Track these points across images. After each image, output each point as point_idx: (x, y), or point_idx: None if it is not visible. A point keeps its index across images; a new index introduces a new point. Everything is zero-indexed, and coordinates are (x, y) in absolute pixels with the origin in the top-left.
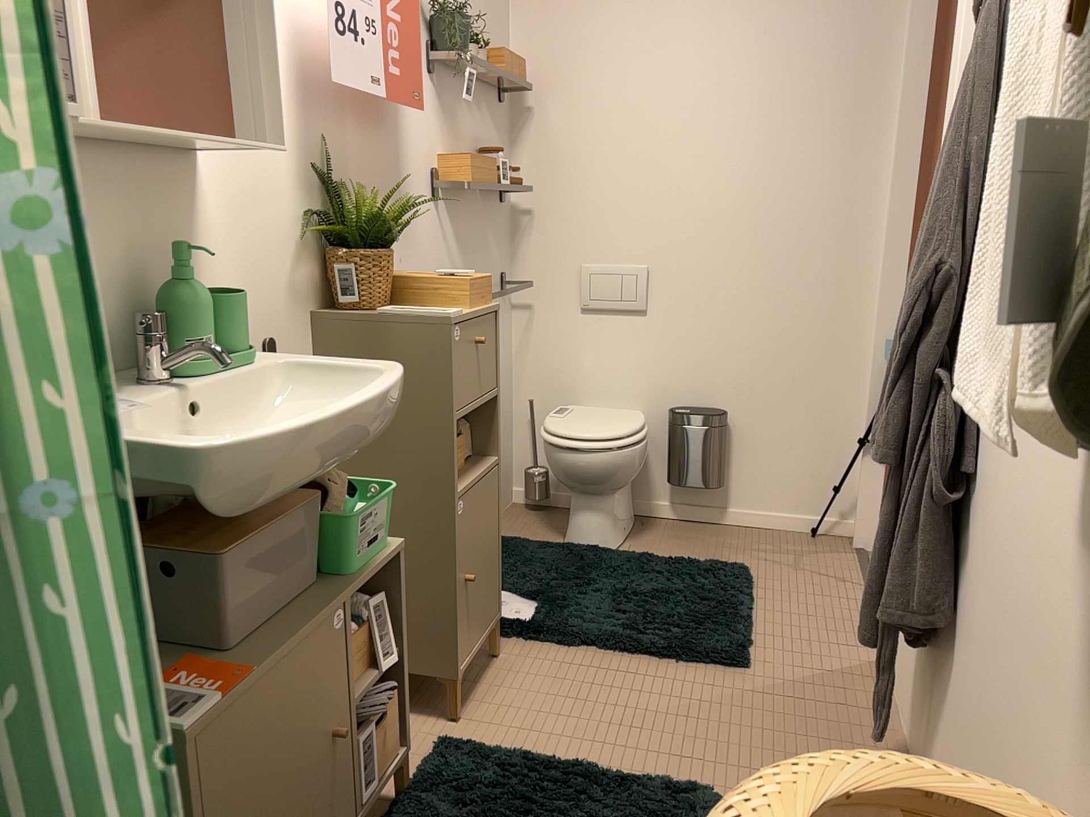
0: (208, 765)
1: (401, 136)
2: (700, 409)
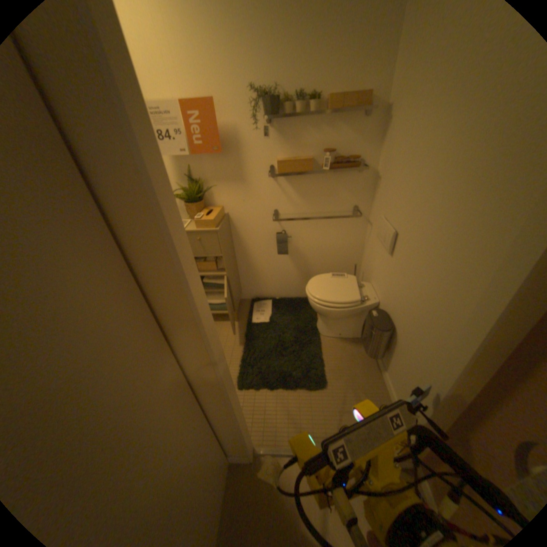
0: None
1: (240, 156)
2: (384, 320)
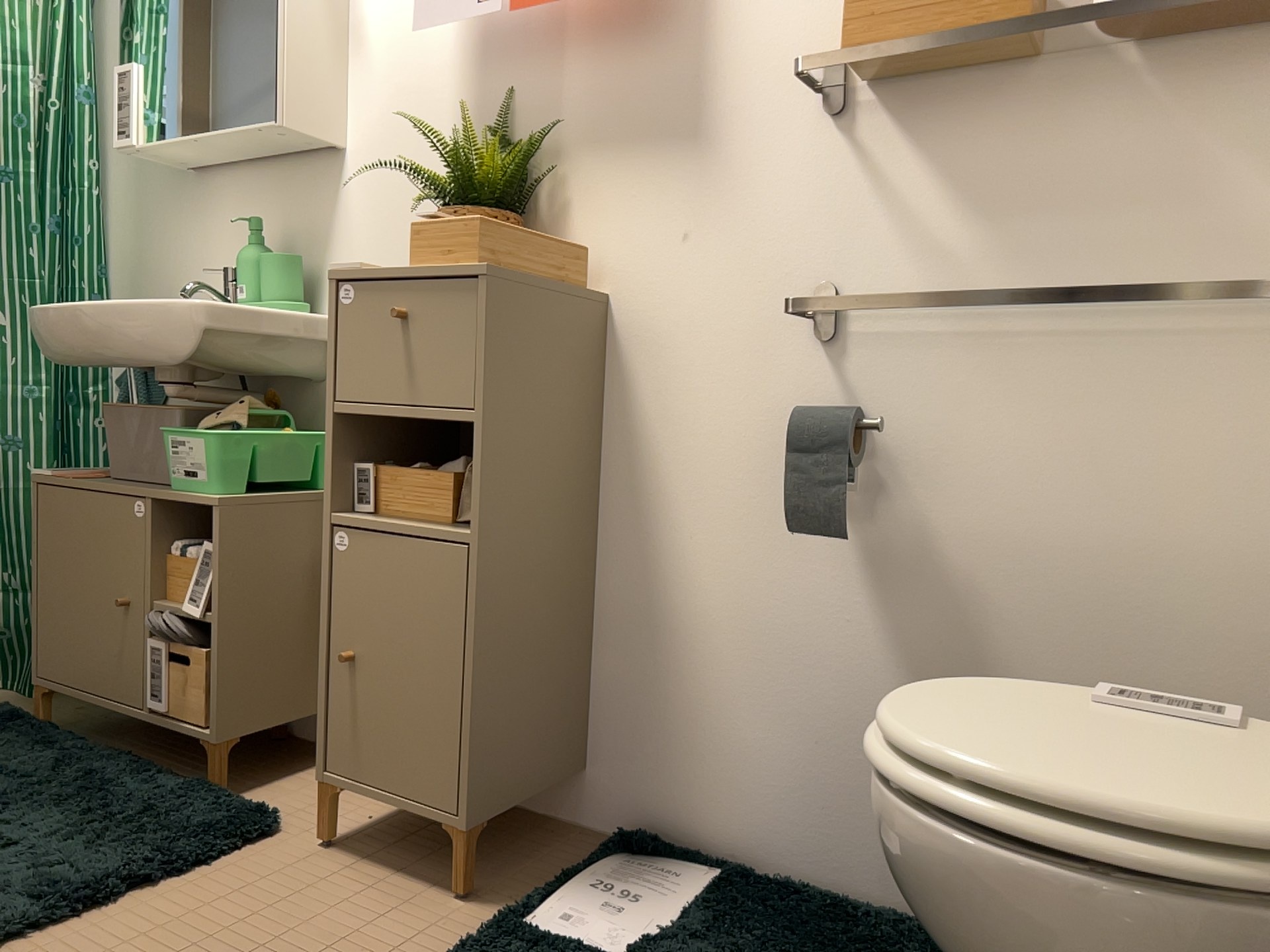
0: (54, 505)
1: (704, 37)
2: None
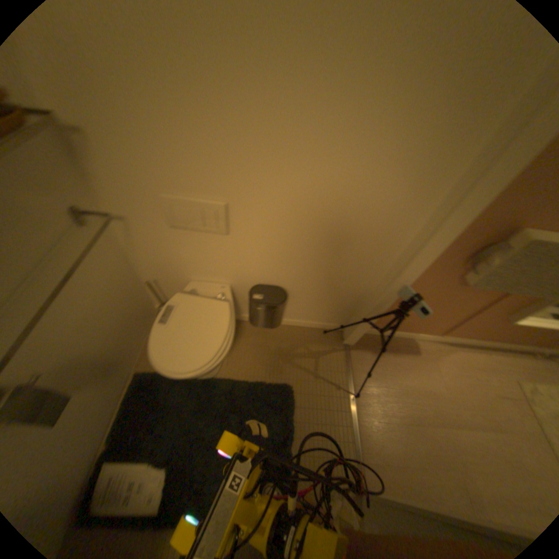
0: None
1: None
2: (270, 292)
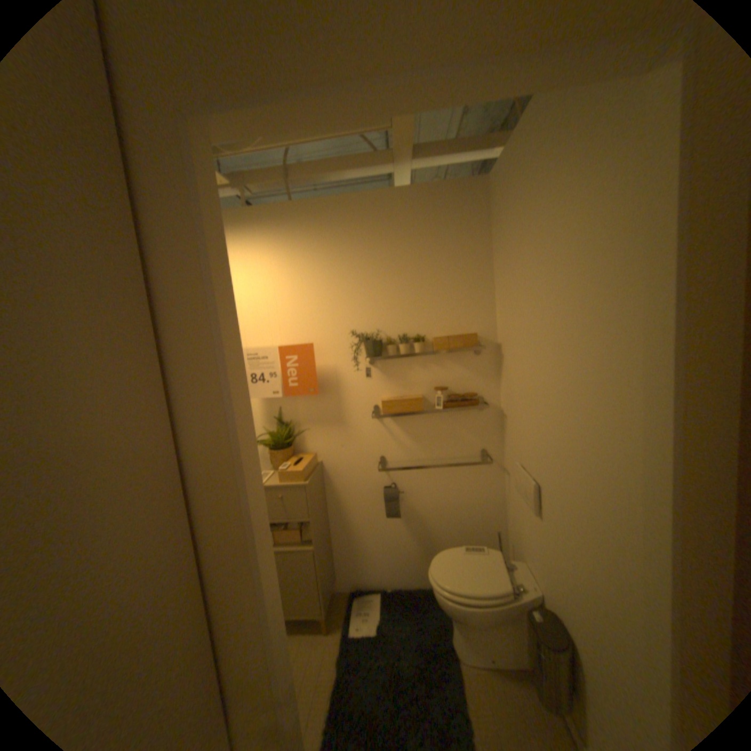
0: None
1: (340, 397)
2: (553, 631)
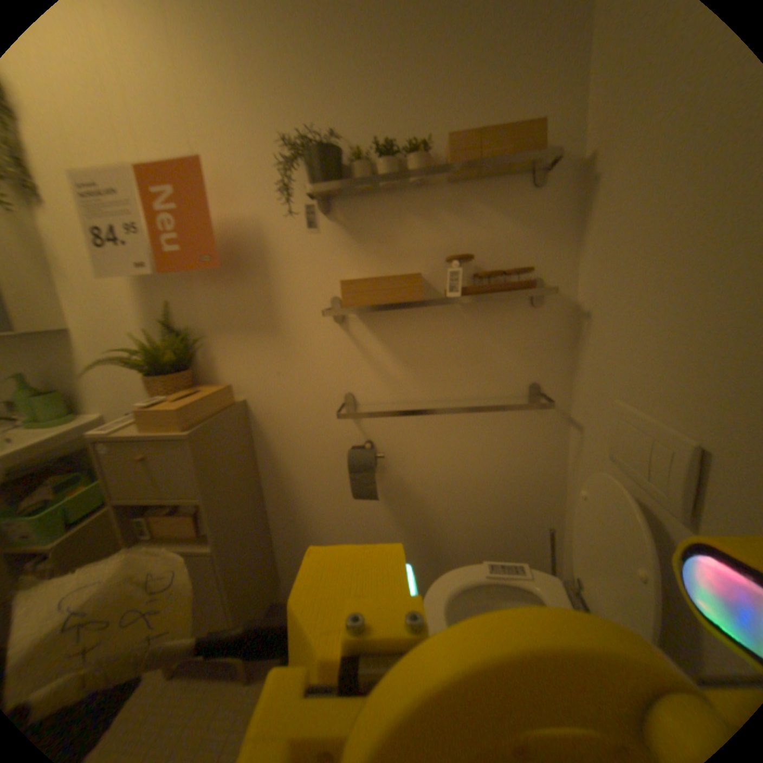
0: None
1: (268, 278)
2: None
